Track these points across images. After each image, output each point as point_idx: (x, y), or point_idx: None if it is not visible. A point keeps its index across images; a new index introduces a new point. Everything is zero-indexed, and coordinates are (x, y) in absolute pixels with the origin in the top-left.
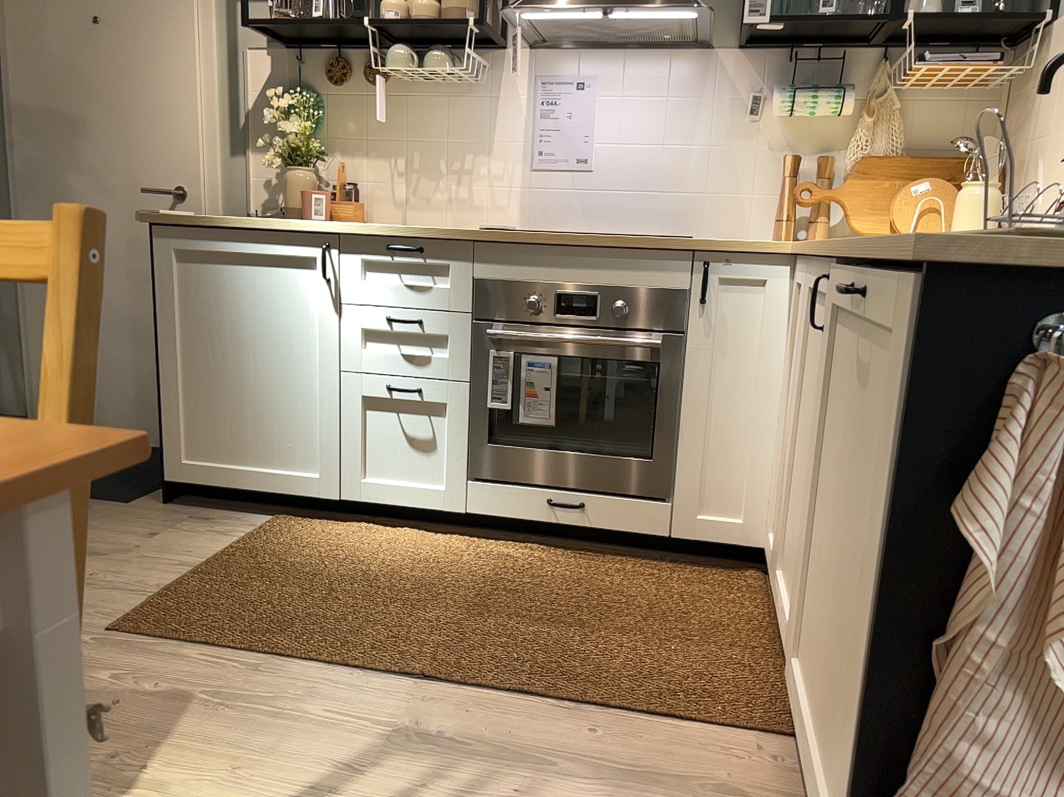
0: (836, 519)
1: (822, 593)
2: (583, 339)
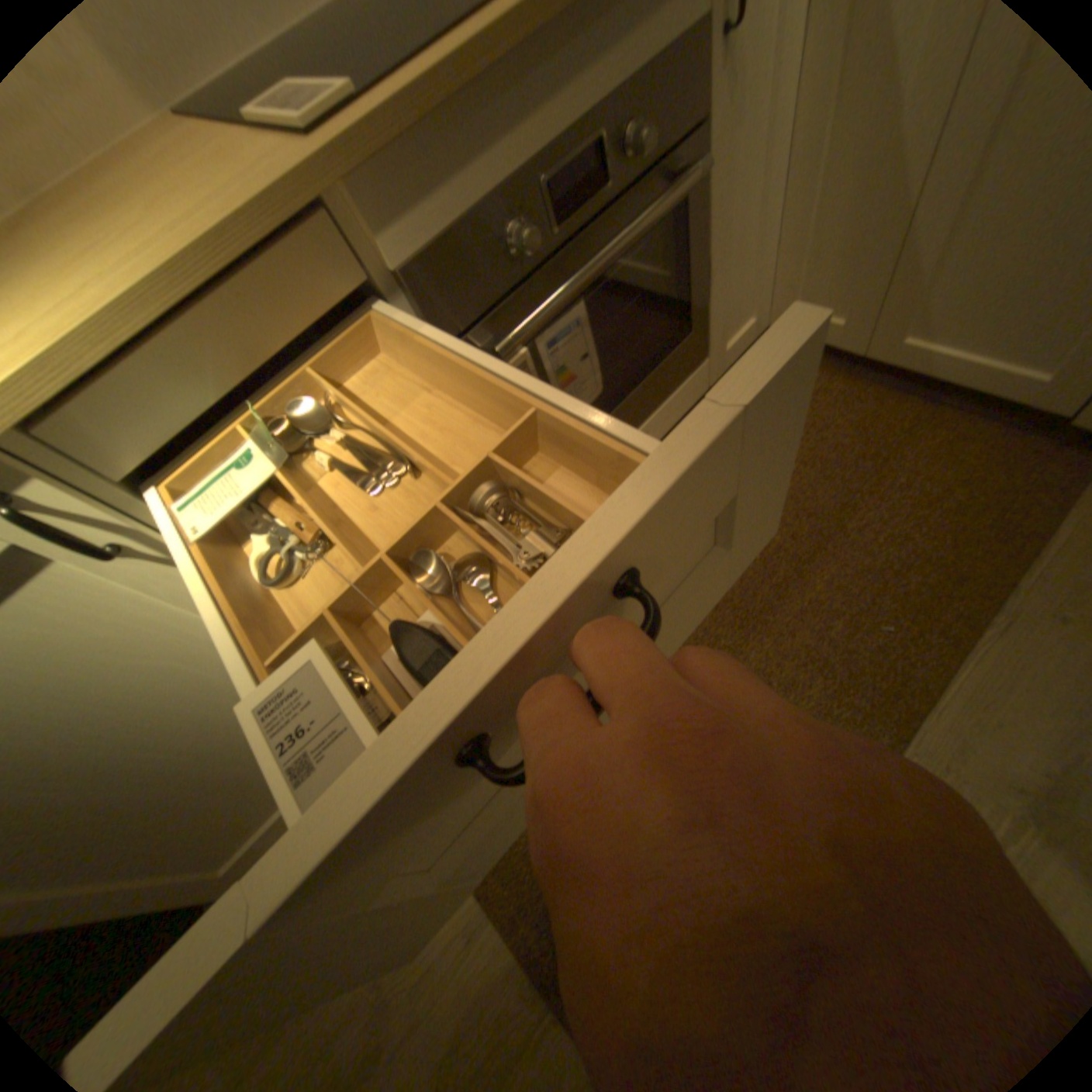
0: None
1: None
2: (619, 247)
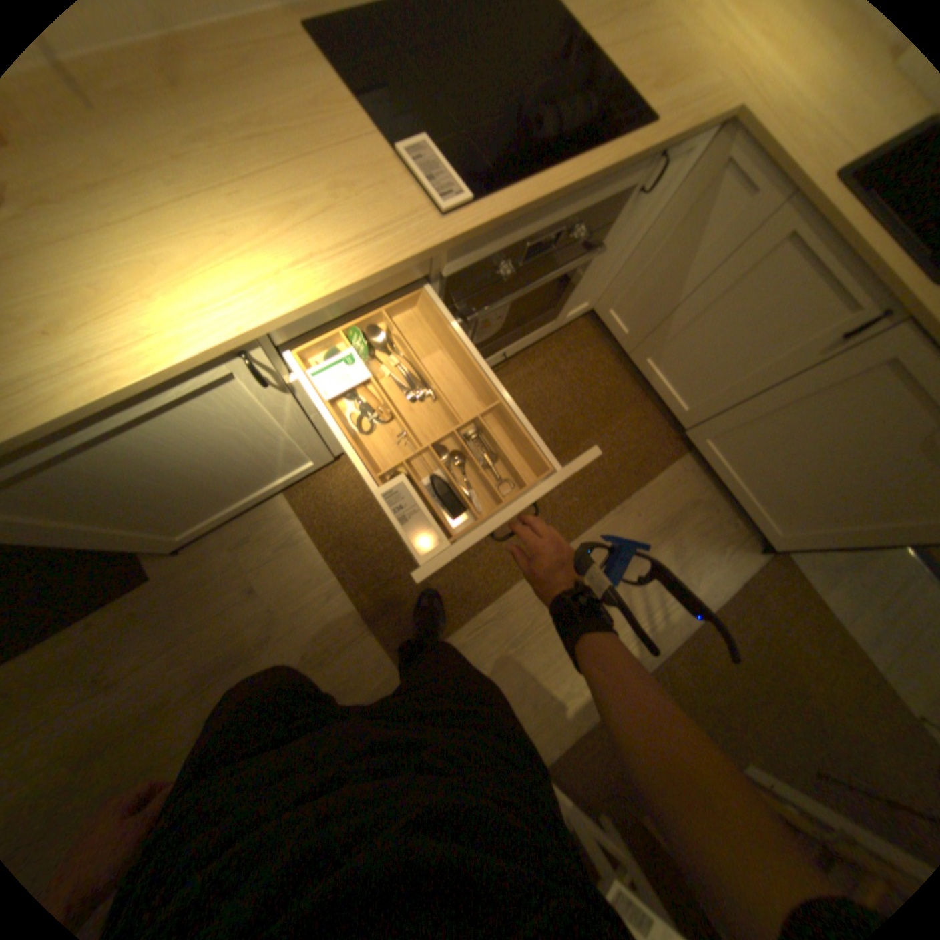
0: (810, 436)
1: (762, 440)
2: (548, 277)
